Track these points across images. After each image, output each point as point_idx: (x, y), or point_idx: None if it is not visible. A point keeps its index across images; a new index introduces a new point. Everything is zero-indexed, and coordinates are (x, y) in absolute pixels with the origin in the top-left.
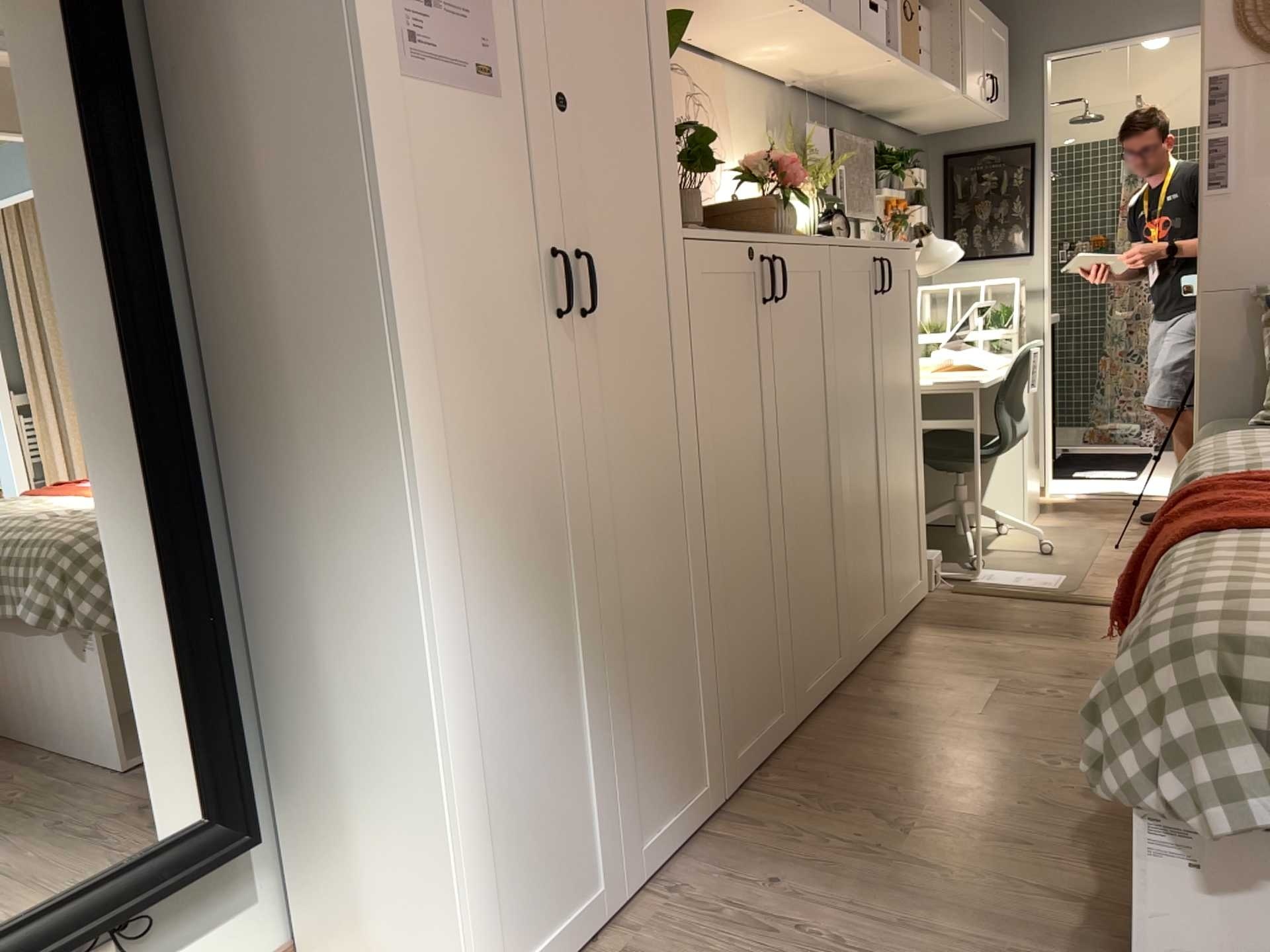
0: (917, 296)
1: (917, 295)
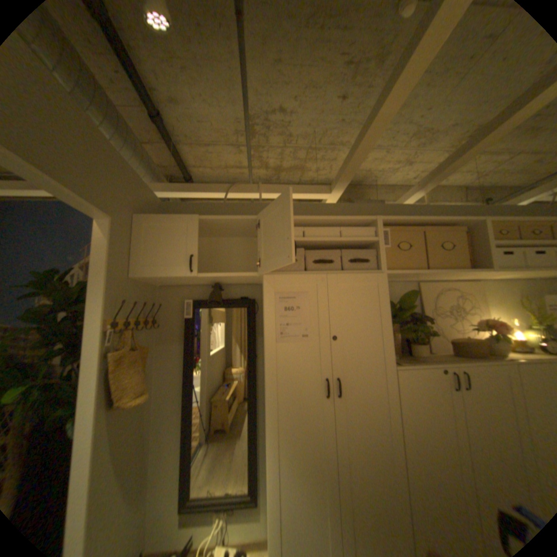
0: None
1: None
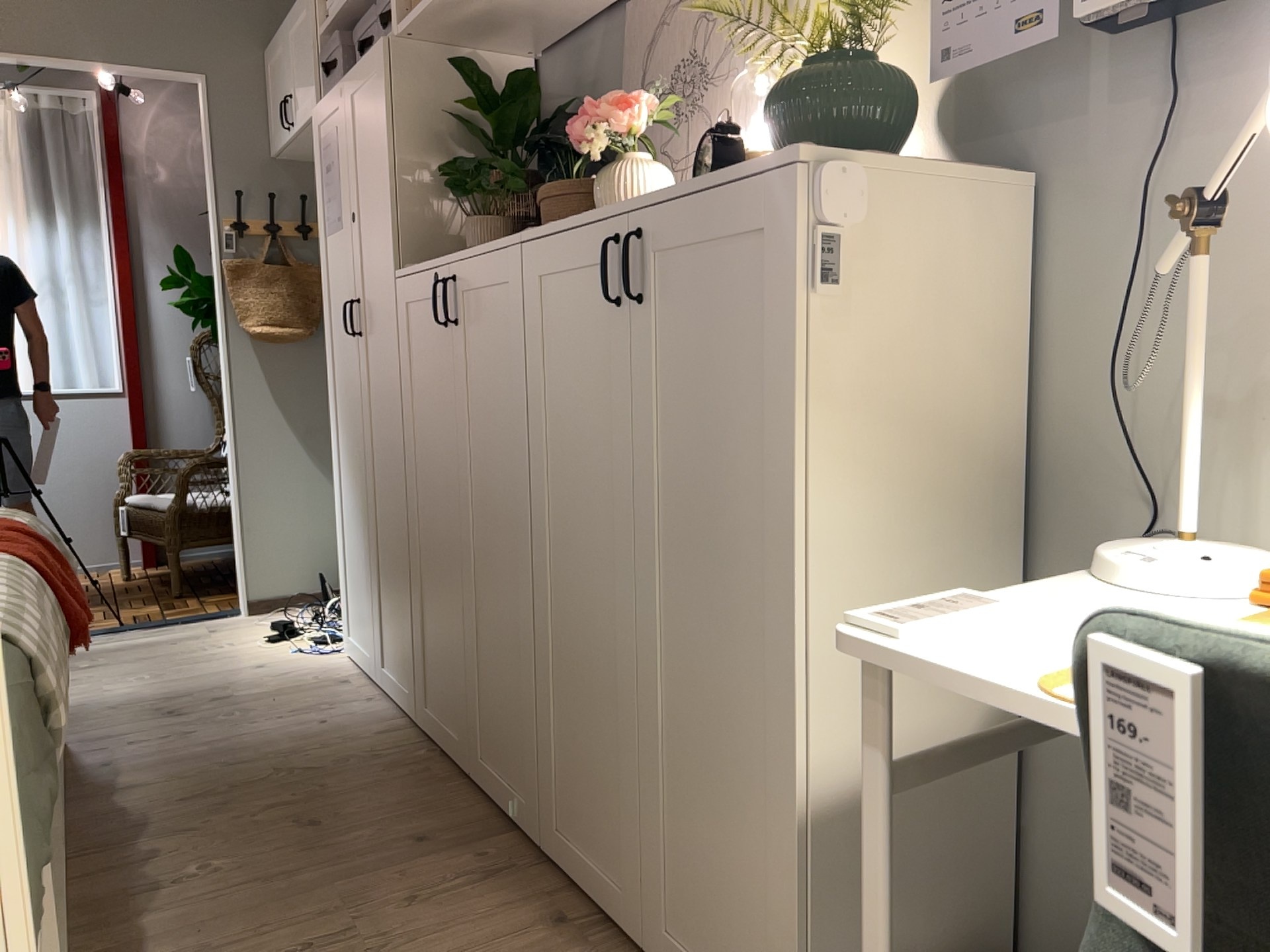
0: (801, 301)
1: (796, 301)
